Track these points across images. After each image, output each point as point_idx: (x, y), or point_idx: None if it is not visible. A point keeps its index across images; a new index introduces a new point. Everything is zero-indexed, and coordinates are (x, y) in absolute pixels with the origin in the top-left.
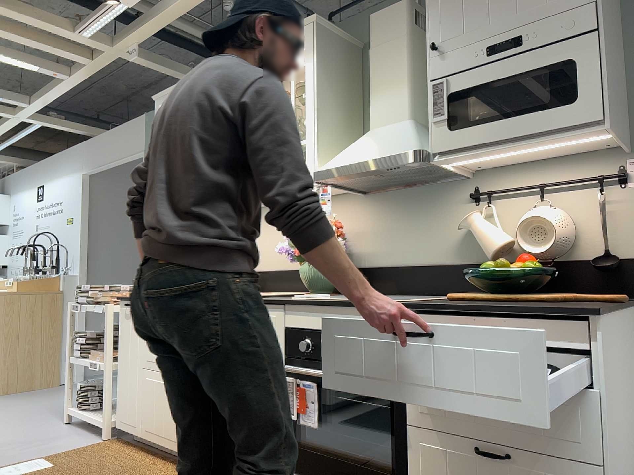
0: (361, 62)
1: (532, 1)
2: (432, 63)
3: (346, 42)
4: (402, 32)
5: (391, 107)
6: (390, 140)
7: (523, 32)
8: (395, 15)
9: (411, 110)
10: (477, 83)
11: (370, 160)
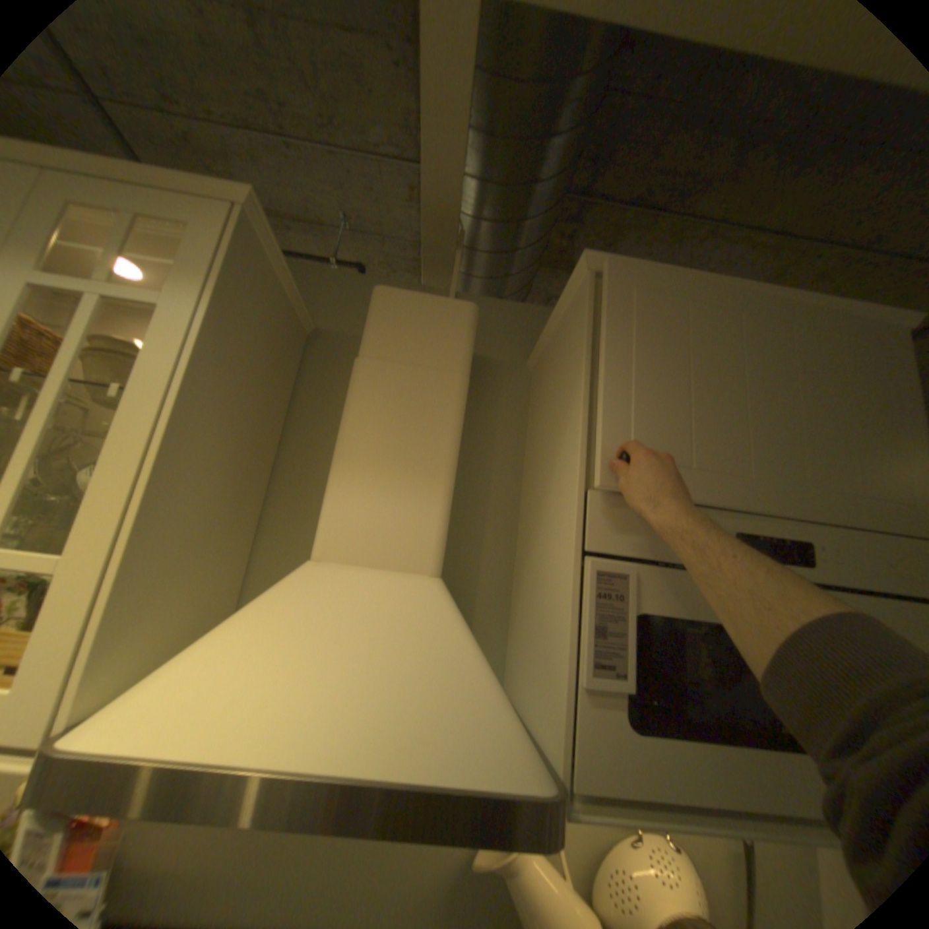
0: (302, 360)
1: (834, 477)
2: (598, 505)
3: (291, 305)
4: (455, 362)
5: (392, 523)
6: (410, 665)
7: (821, 537)
8: (444, 317)
9: (443, 550)
10: (716, 616)
11: (360, 785)
